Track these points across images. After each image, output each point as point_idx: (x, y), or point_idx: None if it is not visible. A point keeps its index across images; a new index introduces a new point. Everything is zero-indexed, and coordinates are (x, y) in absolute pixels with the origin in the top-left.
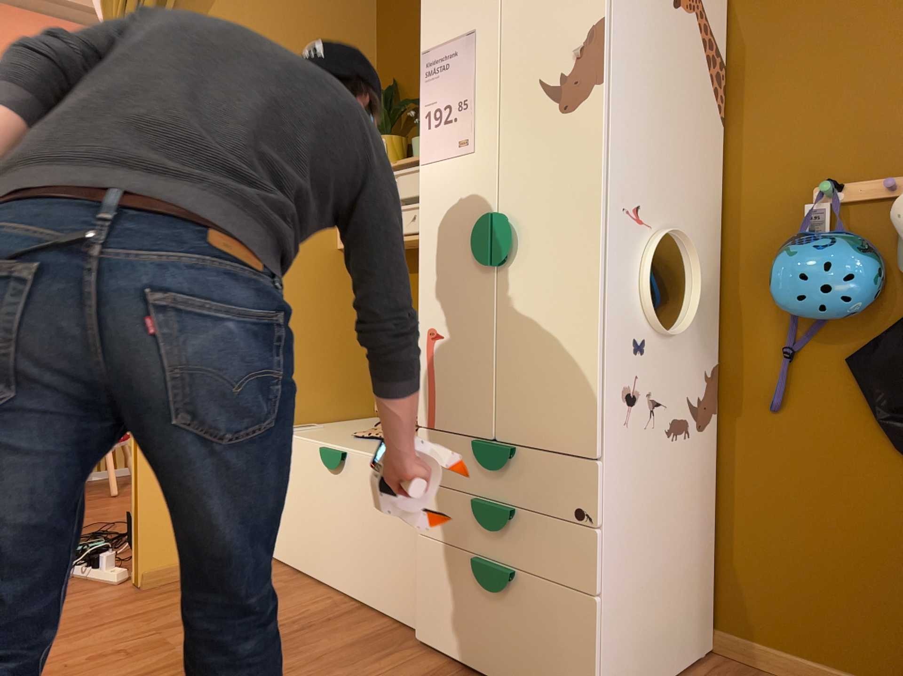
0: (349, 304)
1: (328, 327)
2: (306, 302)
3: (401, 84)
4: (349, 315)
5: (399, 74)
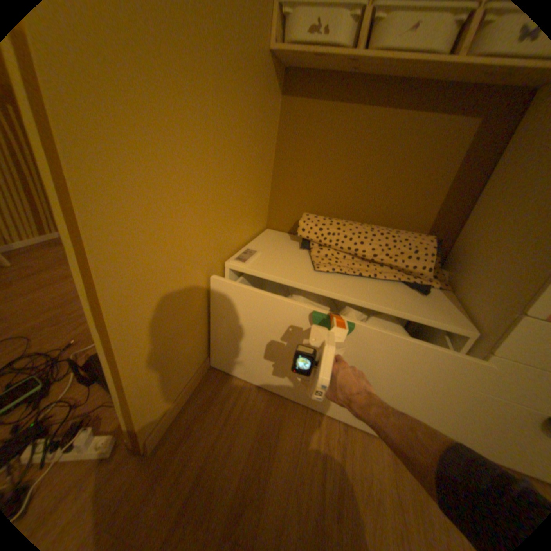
0: (267, 125)
1: (256, 151)
2: (248, 119)
3: None
4: (266, 138)
5: None
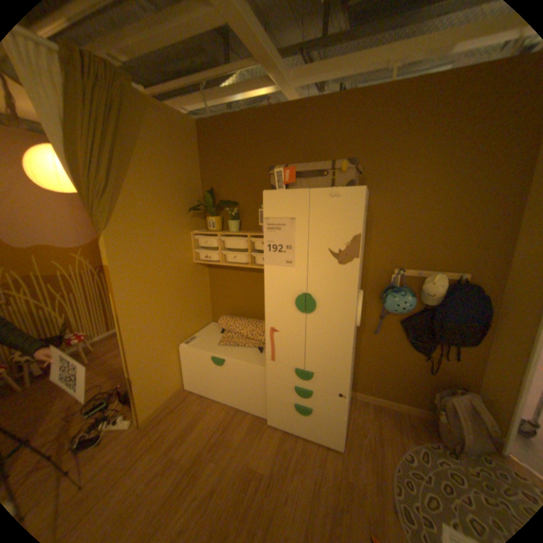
0: (200, 283)
1: (194, 296)
2: (185, 289)
3: (215, 189)
4: (200, 288)
5: (214, 185)
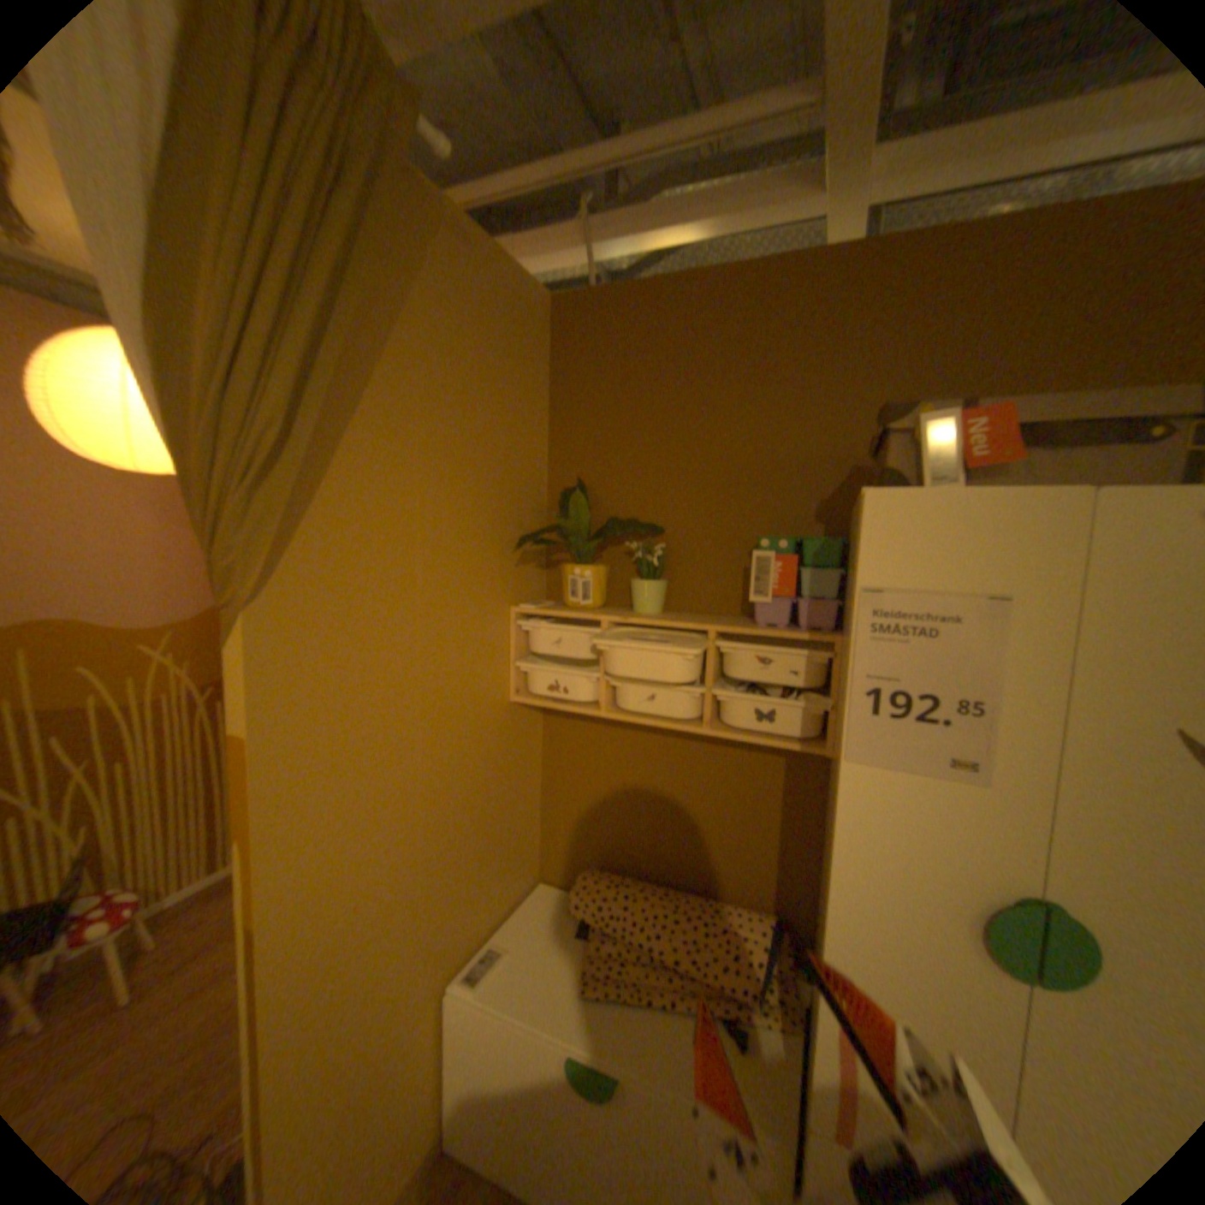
0: (520, 764)
1: (502, 806)
2: (481, 790)
3: (592, 486)
4: (520, 778)
5: (589, 472)
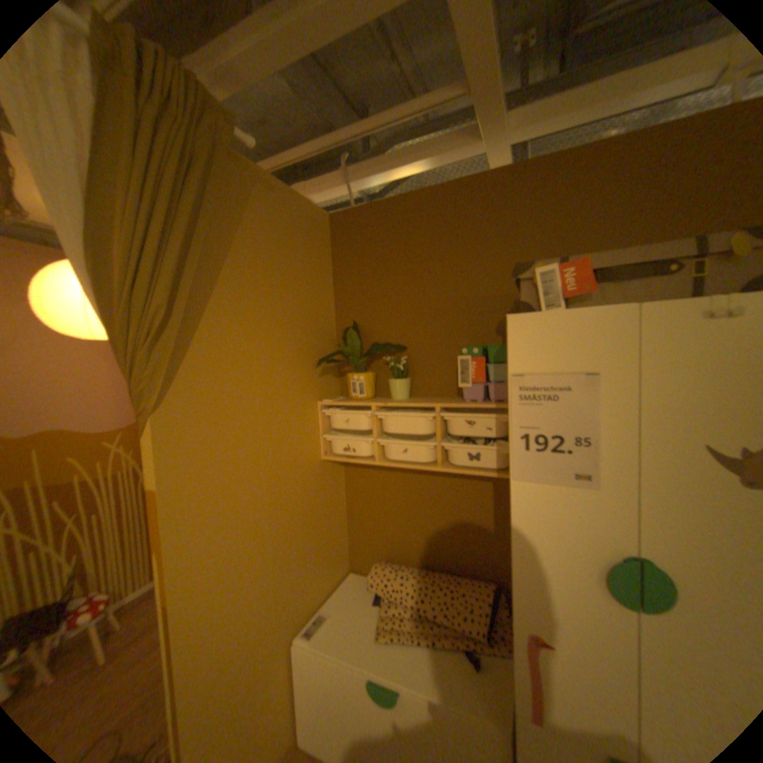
0: (331, 498)
1: (321, 525)
2: (306, 516)
3: (361, 324)
4: (331, 507)
5: (359, 316)
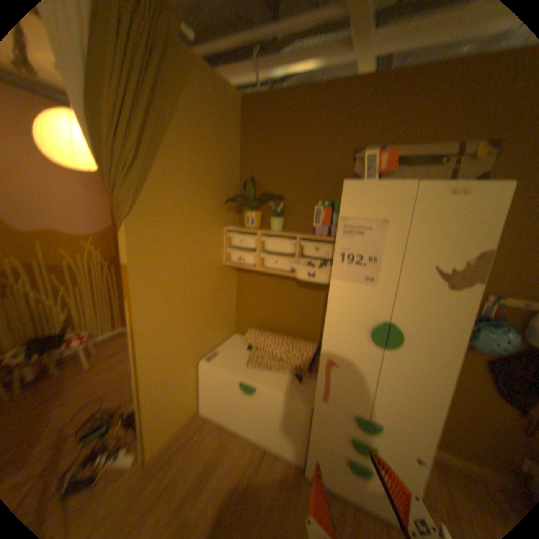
0: (227, 287)
1: (220, 302)
2: (212, 295)
3: (256, 178)
4: (227, 293)
5: (256, 172)
